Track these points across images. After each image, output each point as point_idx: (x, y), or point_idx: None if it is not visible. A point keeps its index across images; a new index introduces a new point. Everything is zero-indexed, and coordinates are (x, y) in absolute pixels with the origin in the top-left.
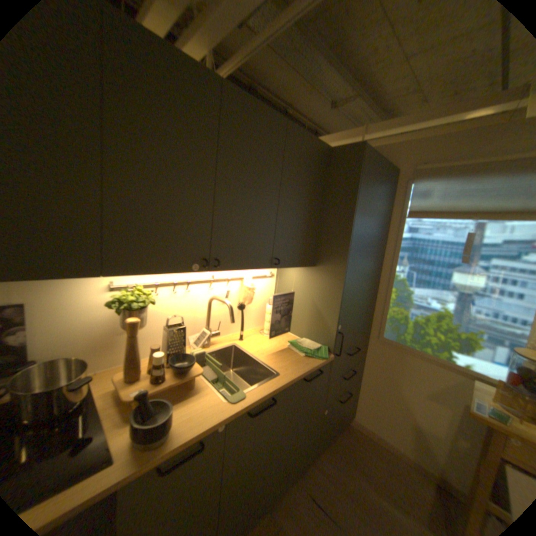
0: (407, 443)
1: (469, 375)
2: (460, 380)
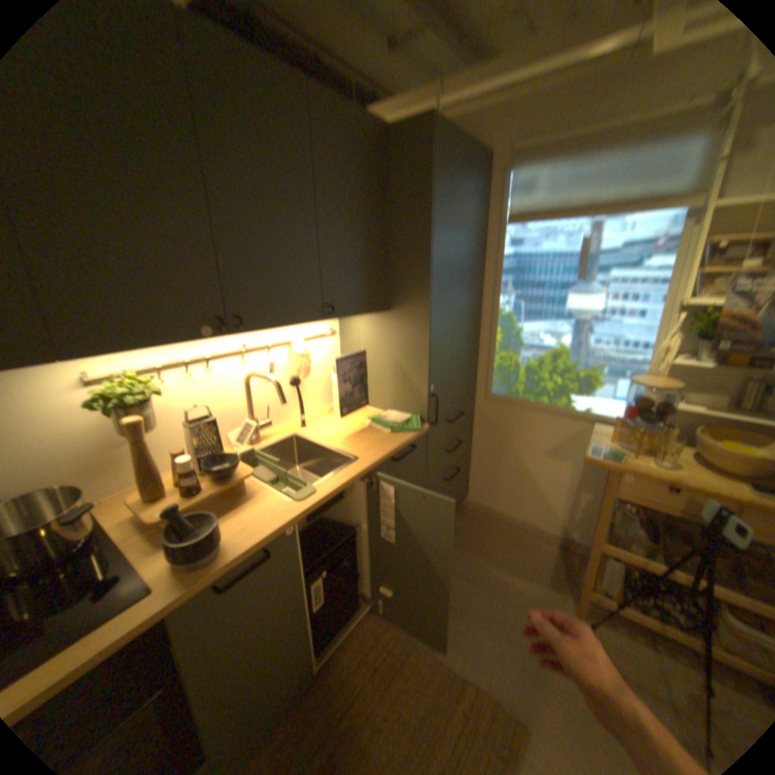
0: (527, 511)
1: (590, 420)
2: (580, 428)
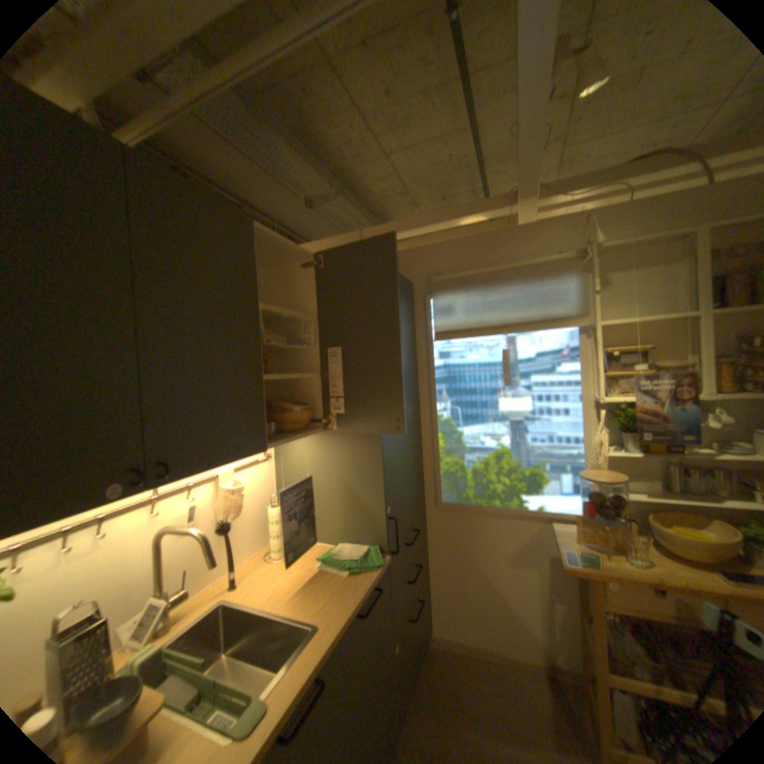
0: (502, 639)
1: (544, 519)
2: (537, 529)
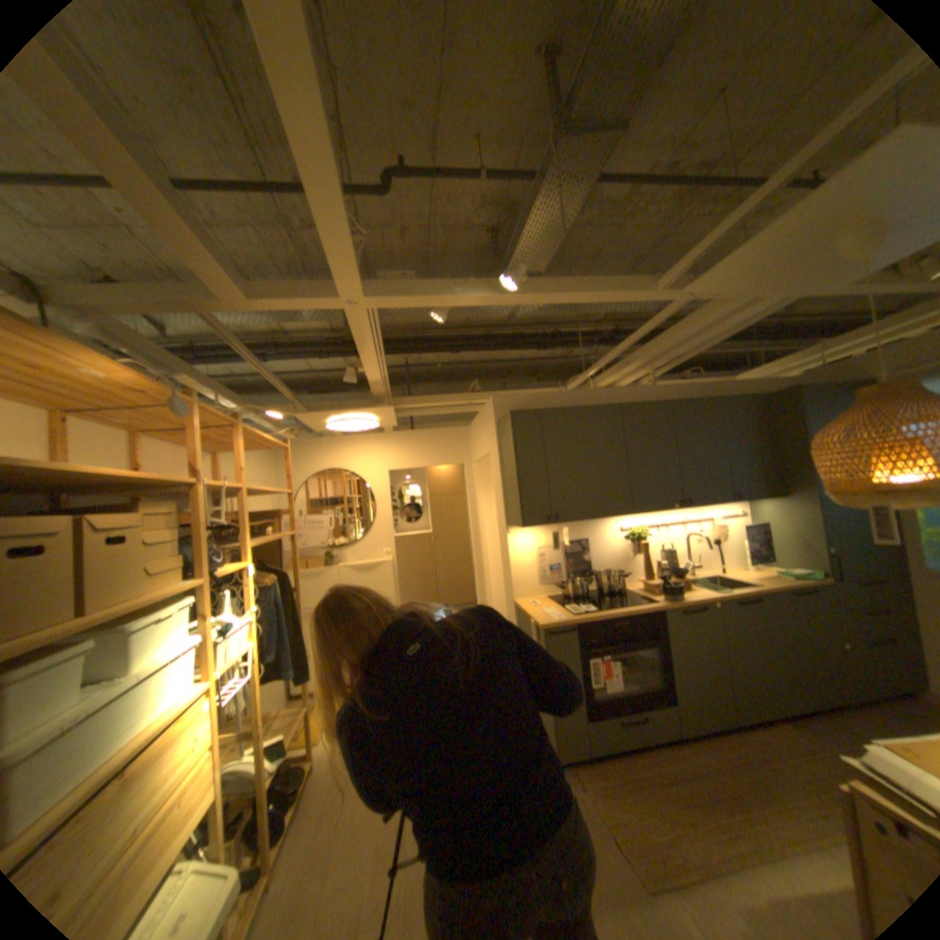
0: None
1: None
2: None
